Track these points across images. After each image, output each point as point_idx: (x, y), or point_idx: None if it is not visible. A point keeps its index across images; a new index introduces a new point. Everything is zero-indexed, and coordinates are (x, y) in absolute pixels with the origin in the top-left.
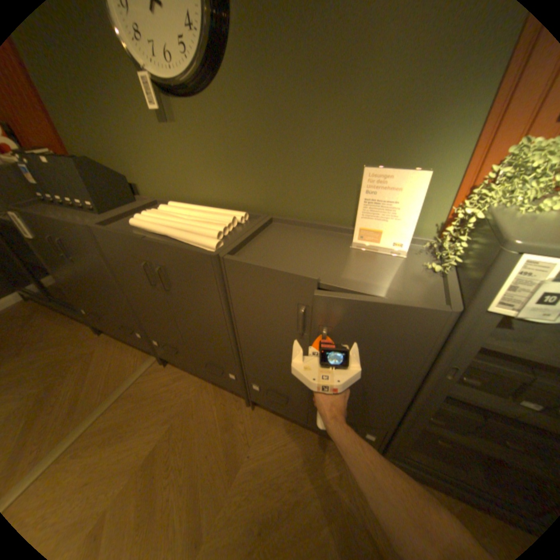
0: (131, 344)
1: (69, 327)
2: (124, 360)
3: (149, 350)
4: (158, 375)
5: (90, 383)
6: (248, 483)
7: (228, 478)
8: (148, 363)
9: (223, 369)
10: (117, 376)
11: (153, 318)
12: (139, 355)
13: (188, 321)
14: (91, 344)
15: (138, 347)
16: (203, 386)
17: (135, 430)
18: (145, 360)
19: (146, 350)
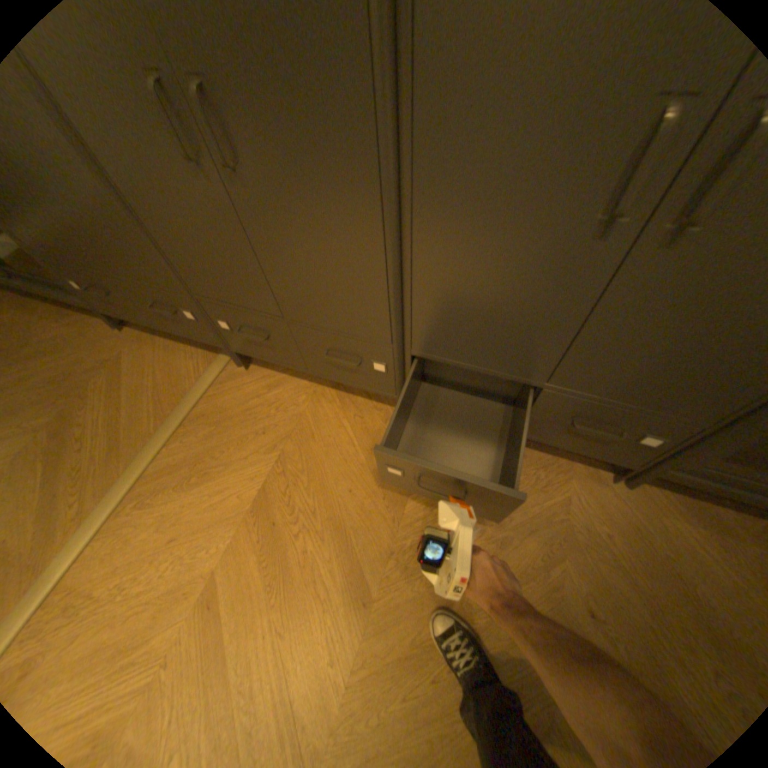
0: (180, 336)
1: (65, 322)
2: (176, 365)
3: (214, 343)
4: (240, 382)
5: (129, 403)
6: (424, 520)
7: (392, 516)
8: (217, 366)
9: (362, 356)
10: (171, 389)
11: (209, 267)
12: (199, 355)
13: (288, 255)
14: (112, 345)
15: (192, 339)
16: (319, 393)
17: (226, 464)
18: (211, 363)
19: (210, 344)
